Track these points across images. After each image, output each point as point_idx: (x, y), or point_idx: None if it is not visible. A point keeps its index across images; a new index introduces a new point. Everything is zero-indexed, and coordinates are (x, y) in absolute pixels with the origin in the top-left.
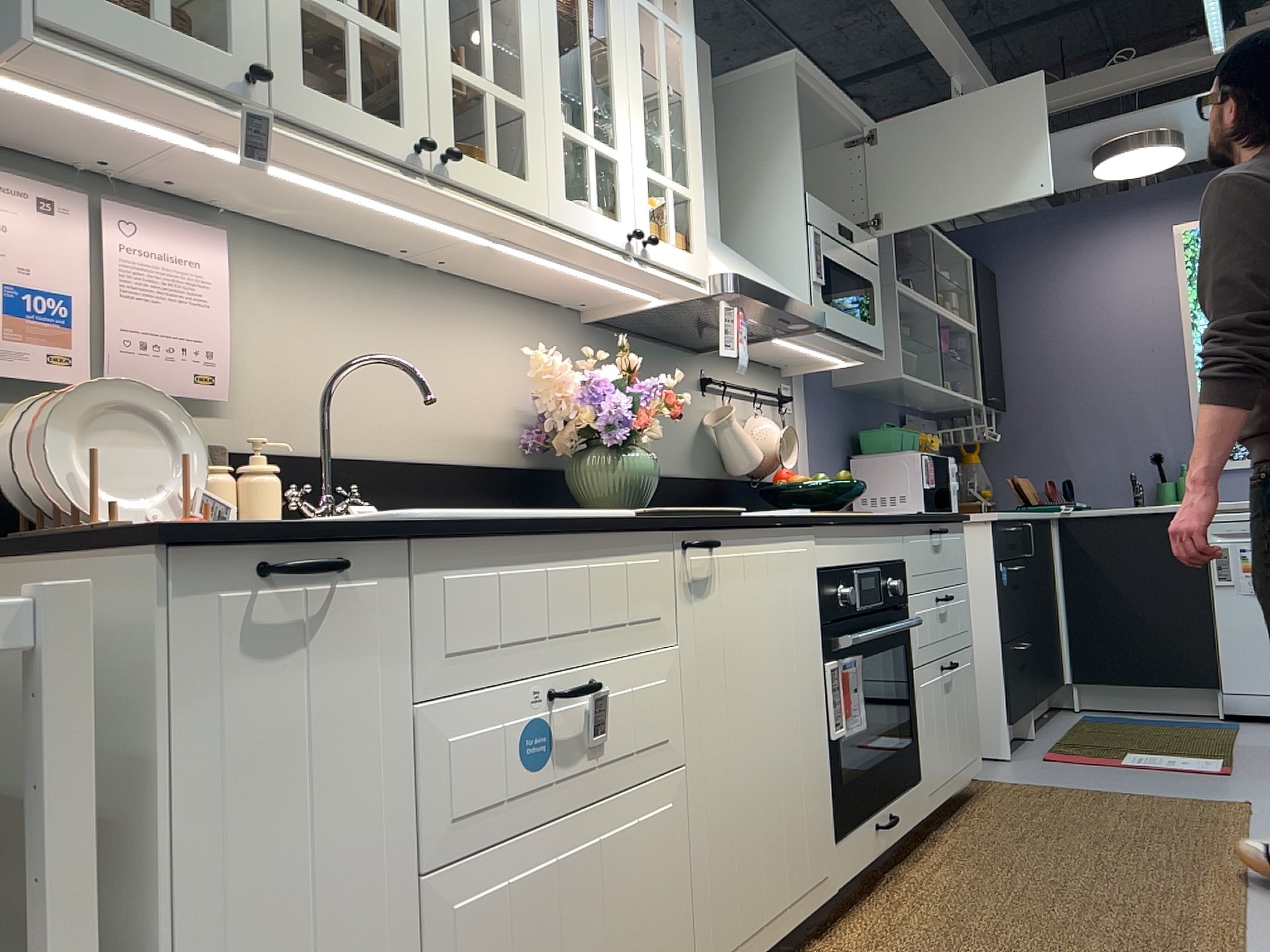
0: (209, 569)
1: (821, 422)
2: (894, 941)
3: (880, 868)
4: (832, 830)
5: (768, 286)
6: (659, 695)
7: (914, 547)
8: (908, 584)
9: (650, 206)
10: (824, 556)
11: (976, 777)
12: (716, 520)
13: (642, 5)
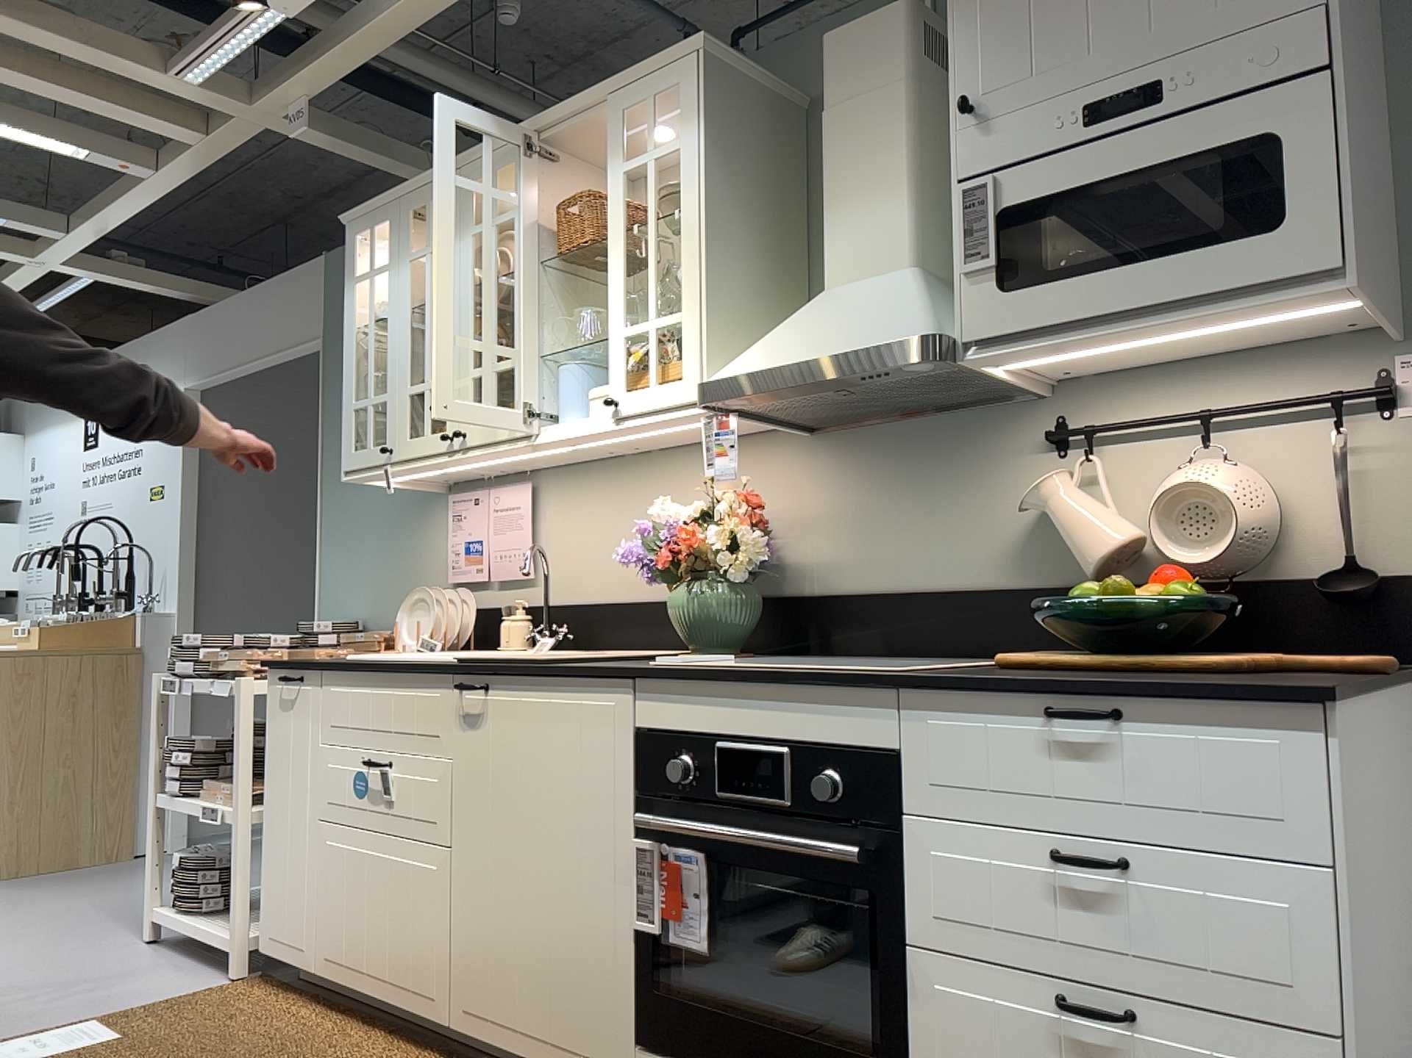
0: (277, 676)
1: None
2: None
3: None
4: (637, 1033)
5: (788, 357)
6: (431, 788)
7: (940, 735)
8: (904, 796)
9: (622, 362)
10: (646, 716)
11: None
12: (486, 667)
13: (625, 171)
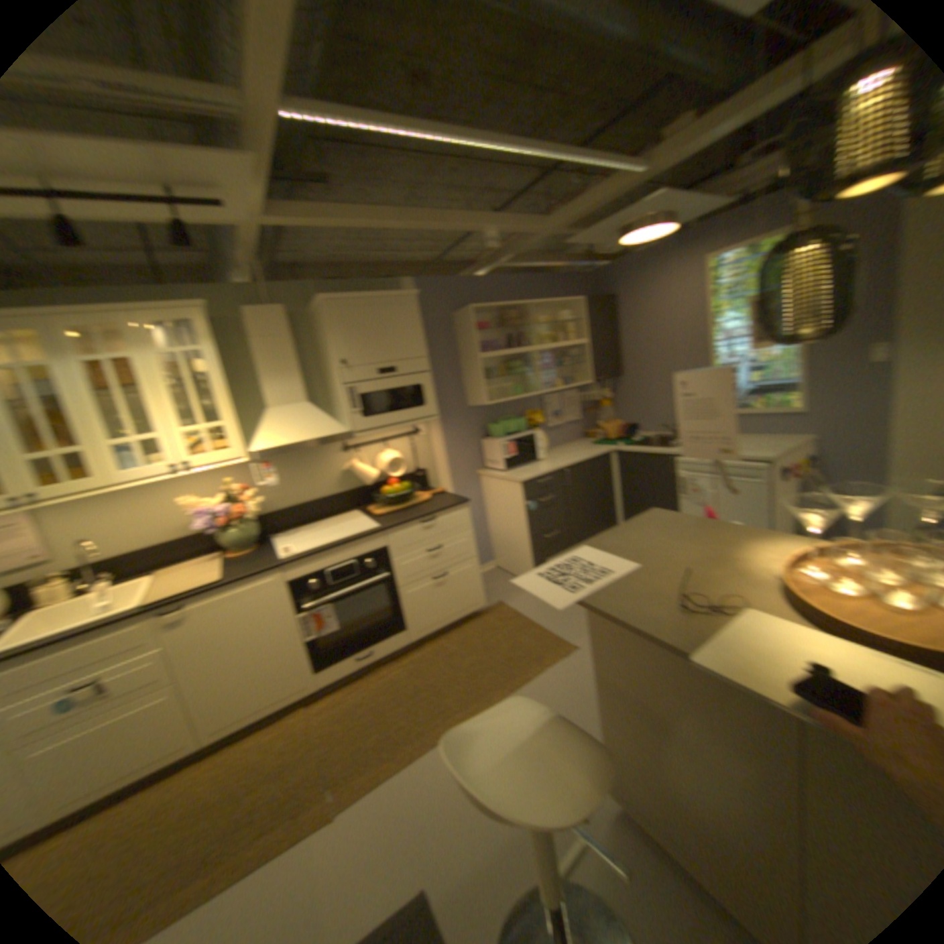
0: None
1: (451, 429)
2: (323, 714)
3: (378, 665)
4: (309, 671)
5: (289, 440)
6: (143, 670)
7: (395, 537)
8: (388, 555)
9: (182, 445)
10: (288, 575)
11: (502, 599)
12: (176, 598)
13: (154, 353)
